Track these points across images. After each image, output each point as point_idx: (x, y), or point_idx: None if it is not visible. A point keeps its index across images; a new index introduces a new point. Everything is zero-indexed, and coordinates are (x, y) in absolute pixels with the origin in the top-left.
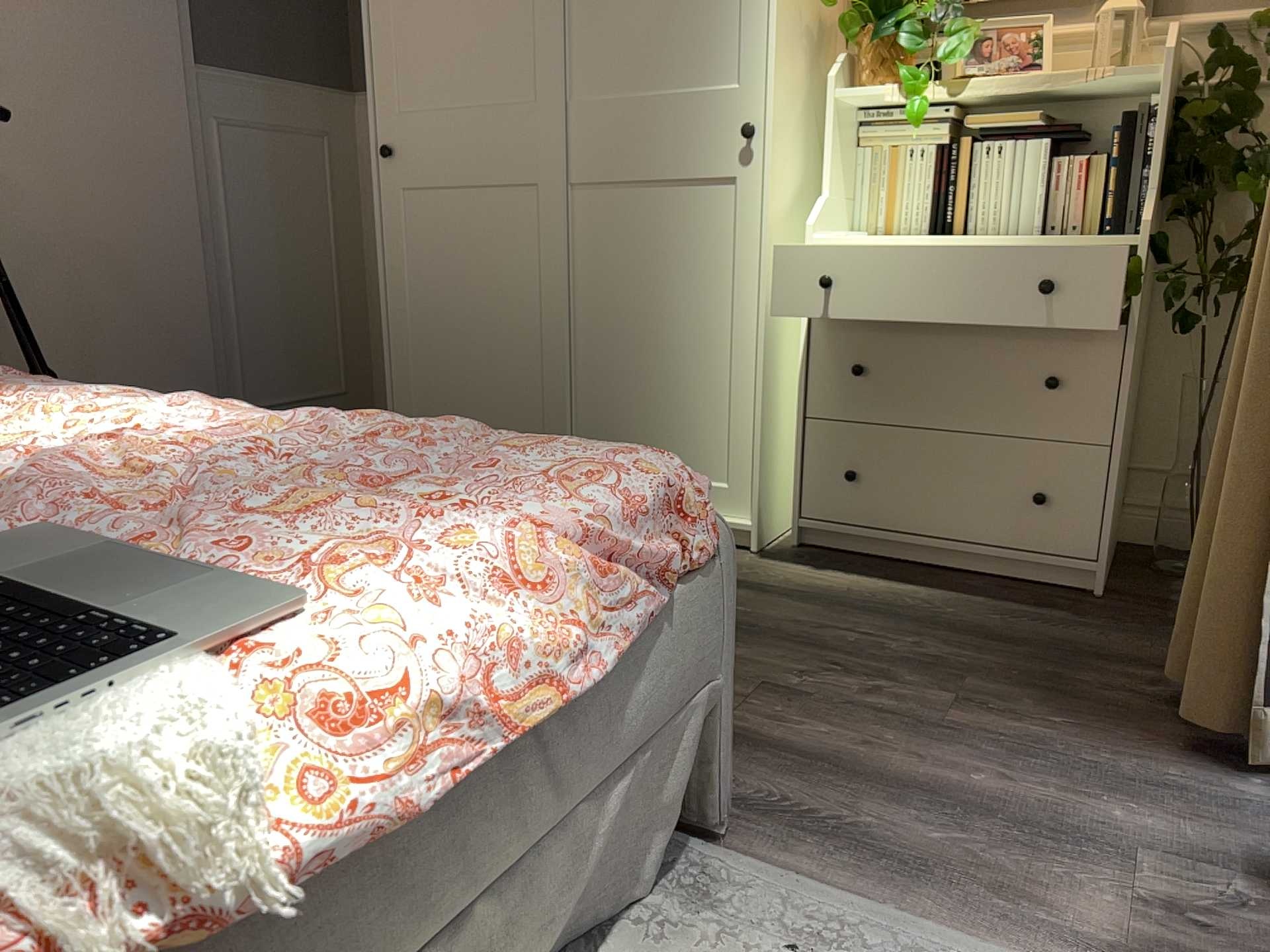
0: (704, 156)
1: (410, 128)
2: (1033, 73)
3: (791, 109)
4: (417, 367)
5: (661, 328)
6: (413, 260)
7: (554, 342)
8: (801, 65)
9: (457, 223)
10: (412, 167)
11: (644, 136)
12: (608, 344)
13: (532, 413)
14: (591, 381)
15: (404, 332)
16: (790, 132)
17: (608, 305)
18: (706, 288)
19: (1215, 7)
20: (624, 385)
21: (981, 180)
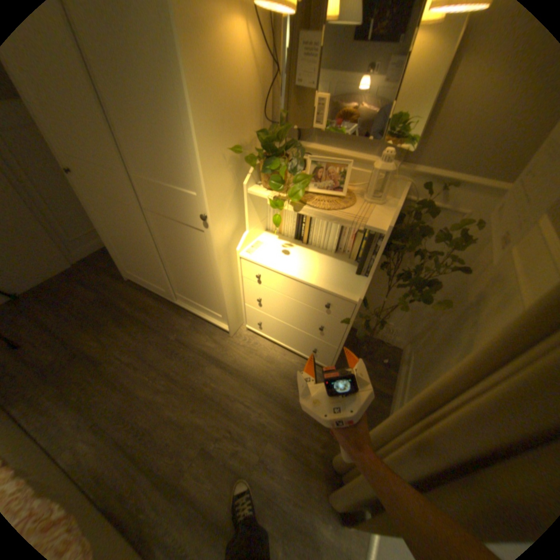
0: (190, 218)
1: (72, 163)
2: (338, 193)
3: (225, 203)
4: (117, 249)
5: (191, 268)
6: (99, 215)
7: (156, 261)
8: (229, 178)
9: (108, 208)
10: (81, 180)
11: (165, 201)
12: (175, 266)
13: (157, 277)
14: (173, 274)
15: (107, 238)
16: (226, 212)
17: (171, 254)
18: (203, 262)
19: (432, 165)
20: (184, 279)
21: (314, 225)
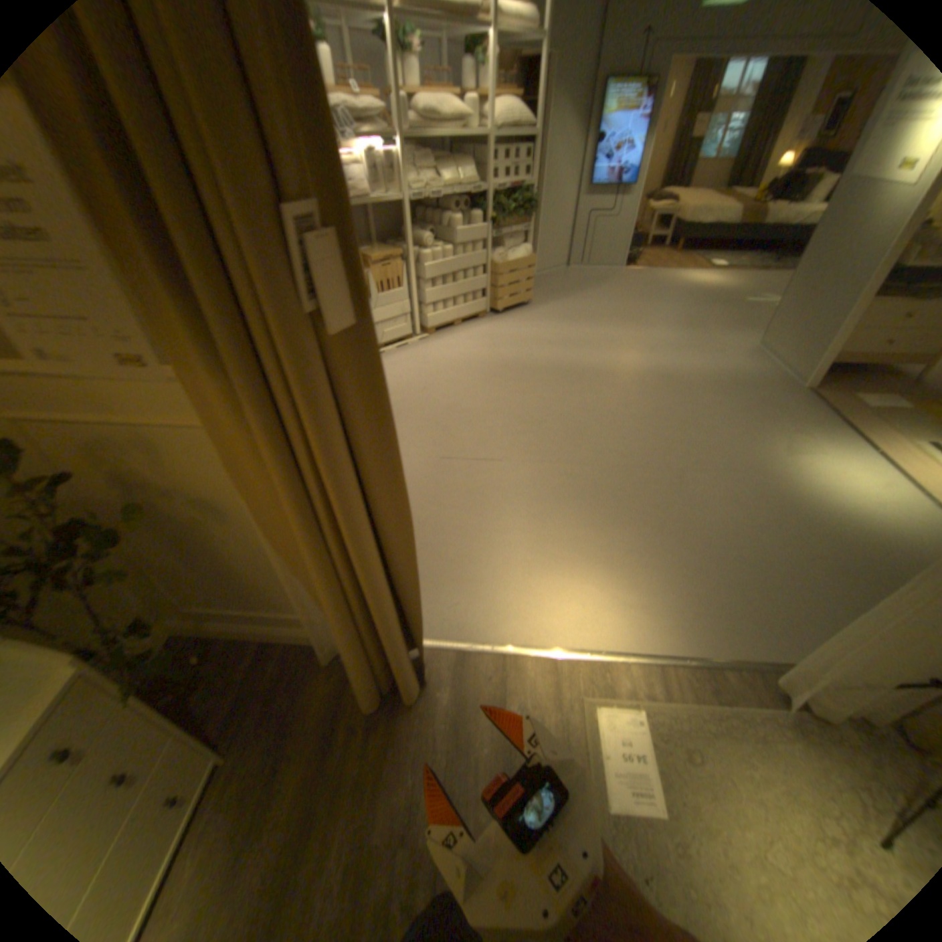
0: None
1: None
2: None
3: None
4: None
5: None
6: None
7: None
8: None
9: None
10: None
11: None
12: None
13: None
14: None
15: None
16: None
17: None
18: None
19: None
20: None
21: None
